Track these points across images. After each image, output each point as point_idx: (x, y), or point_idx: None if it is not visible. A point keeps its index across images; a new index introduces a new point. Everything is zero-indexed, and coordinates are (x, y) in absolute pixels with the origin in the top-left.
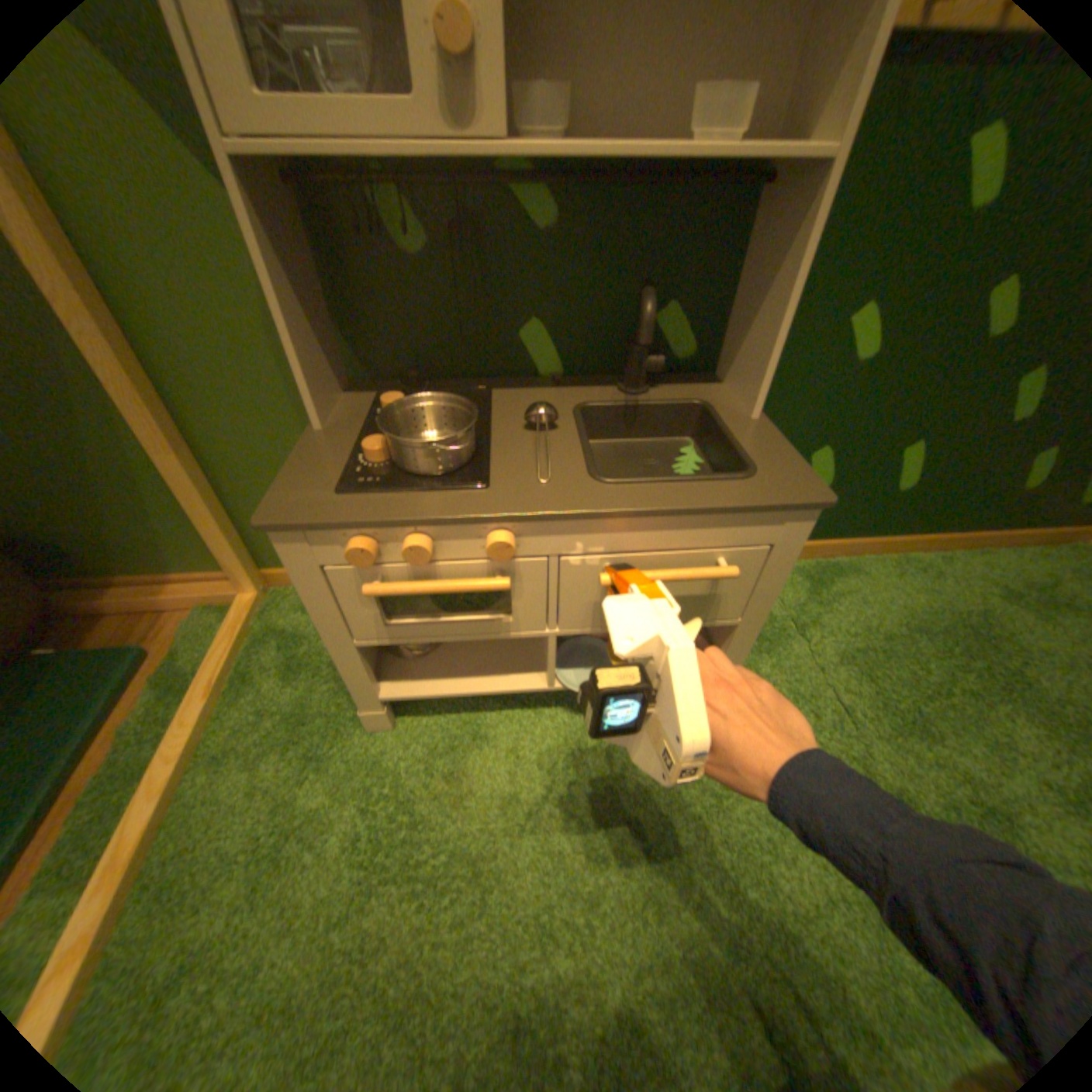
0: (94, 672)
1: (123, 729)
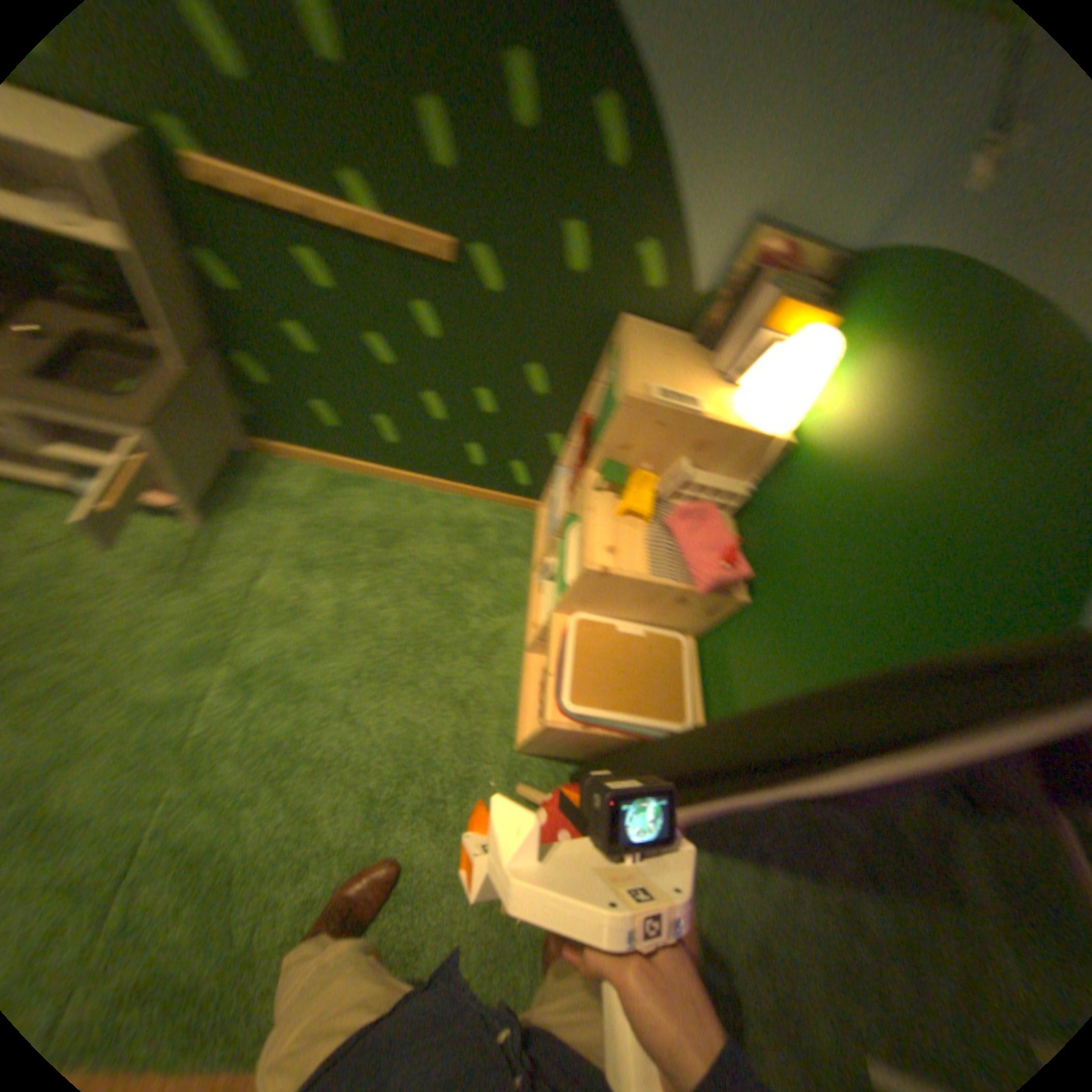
0: None
1: None
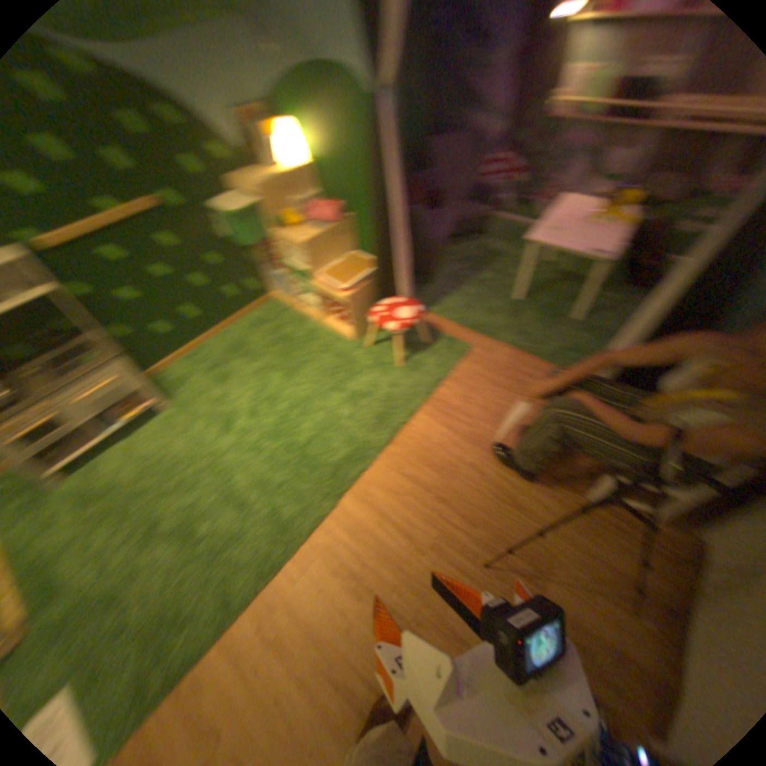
0: None
1: None
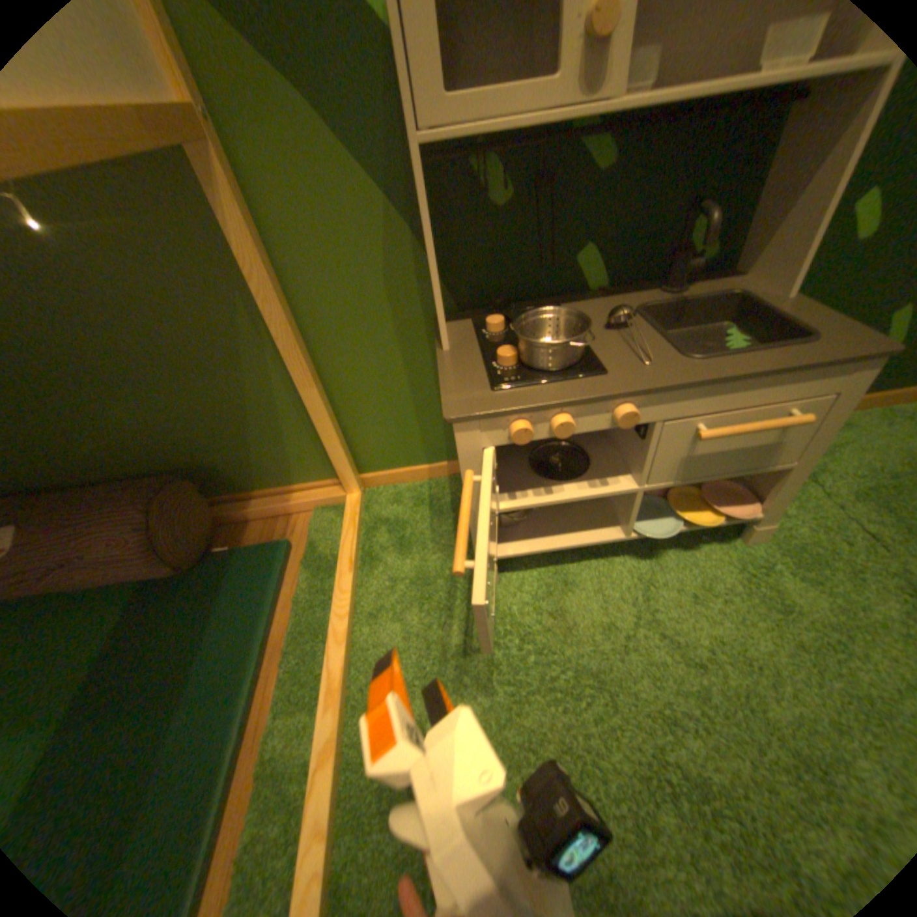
0: (261, 562)
1: (294, 600)
